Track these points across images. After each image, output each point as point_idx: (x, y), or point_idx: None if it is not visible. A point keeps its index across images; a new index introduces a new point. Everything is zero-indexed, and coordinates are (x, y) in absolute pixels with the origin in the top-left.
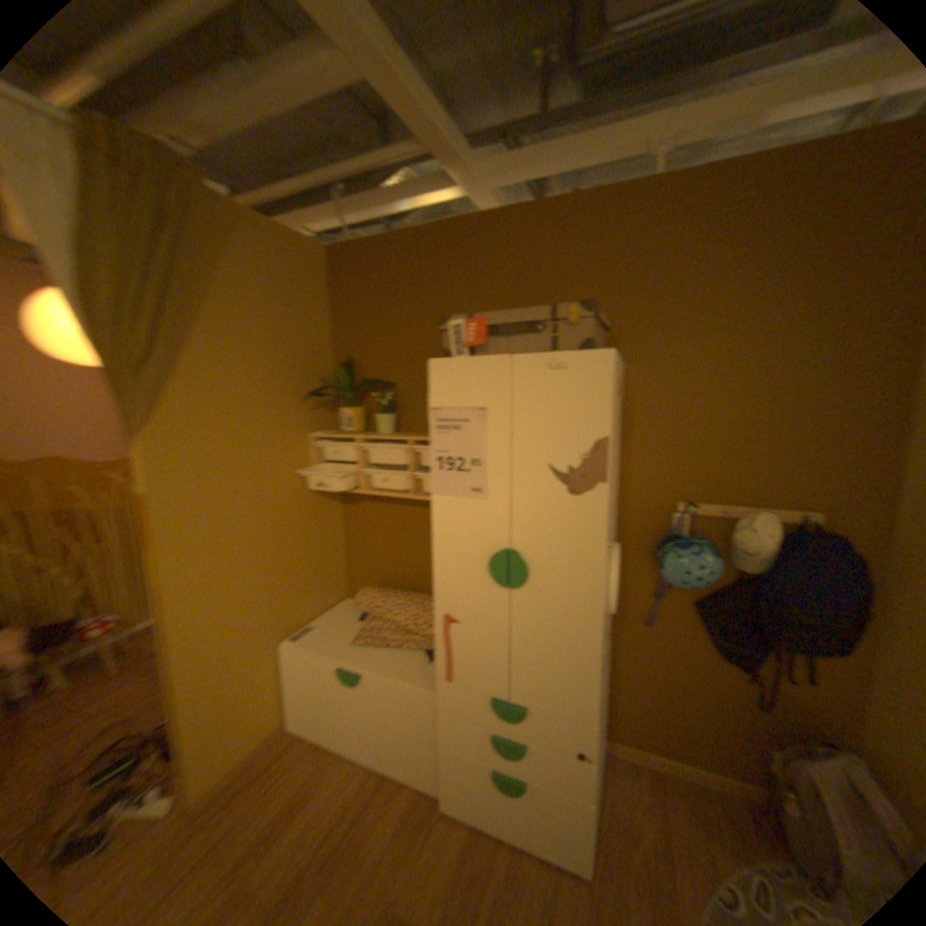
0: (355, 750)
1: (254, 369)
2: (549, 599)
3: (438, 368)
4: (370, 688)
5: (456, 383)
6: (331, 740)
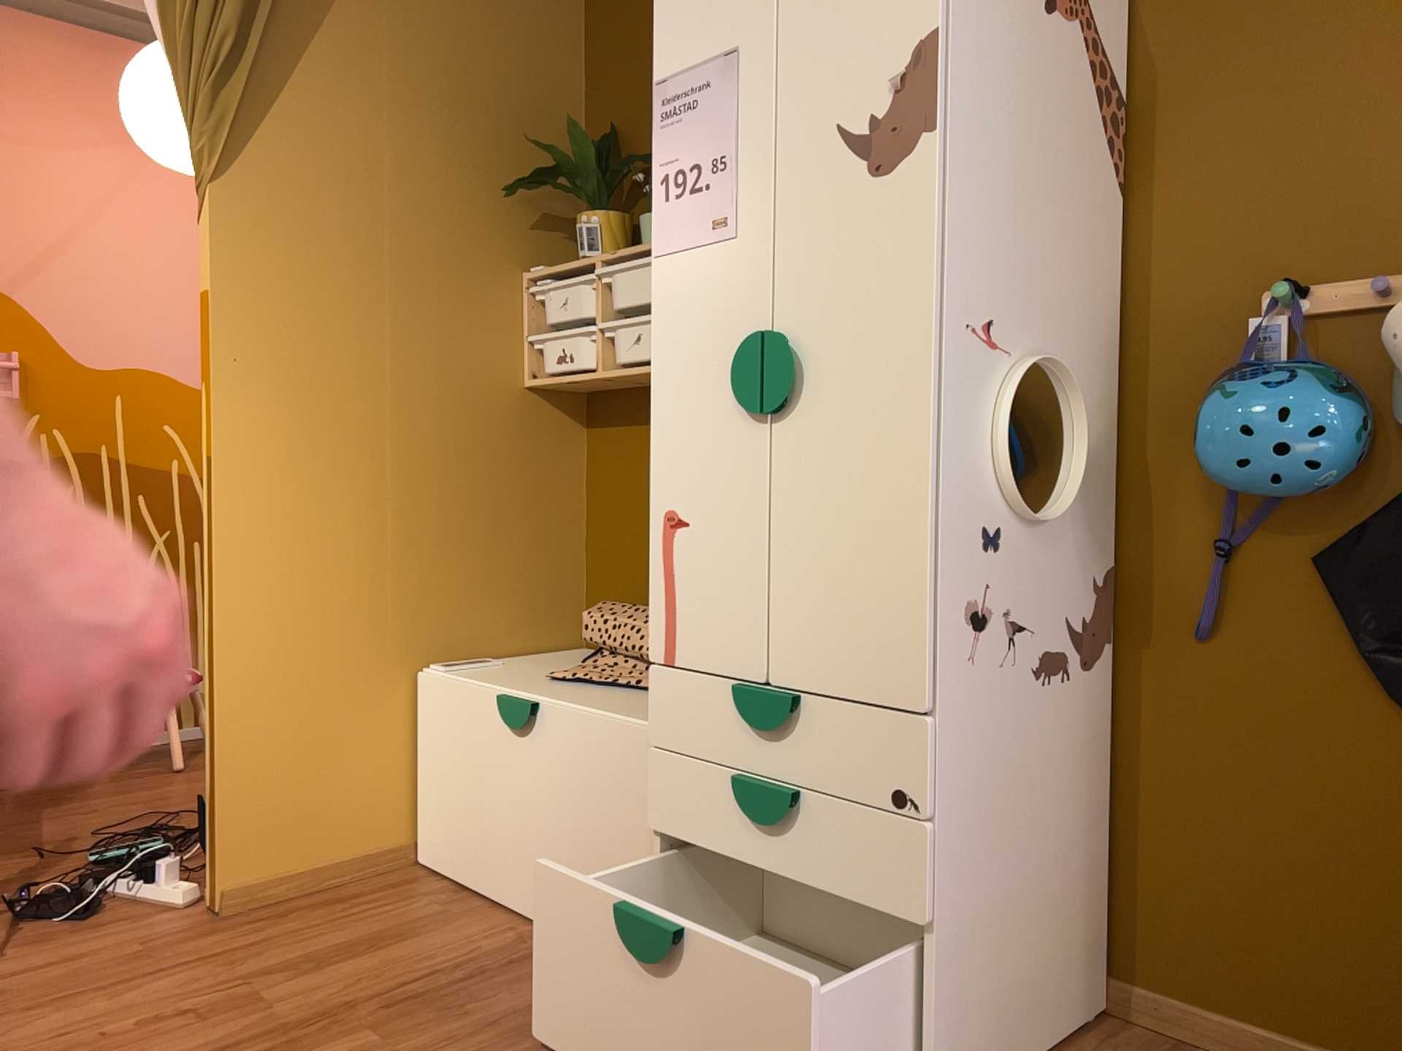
0: (523, 883)
1: (427, 125)
2: (841, 421)
3: (671, 2)
4: (552, 729)
5: (696, 18)
6: (487, 866)
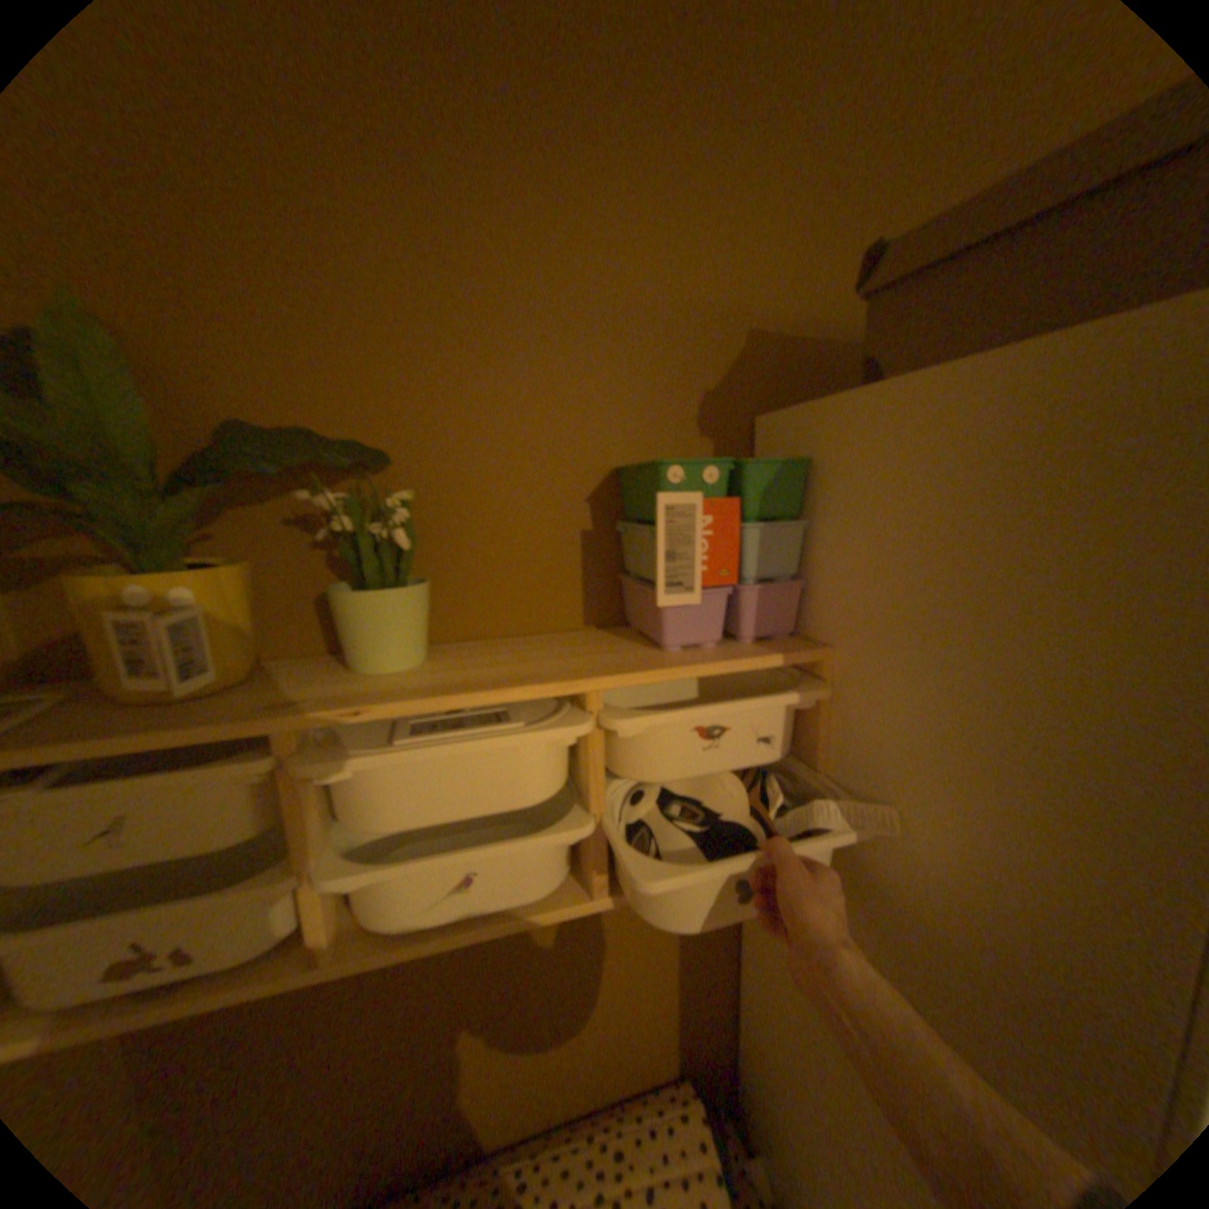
0: None
1: None
2: None
3: None
4: None
5: None
6: None
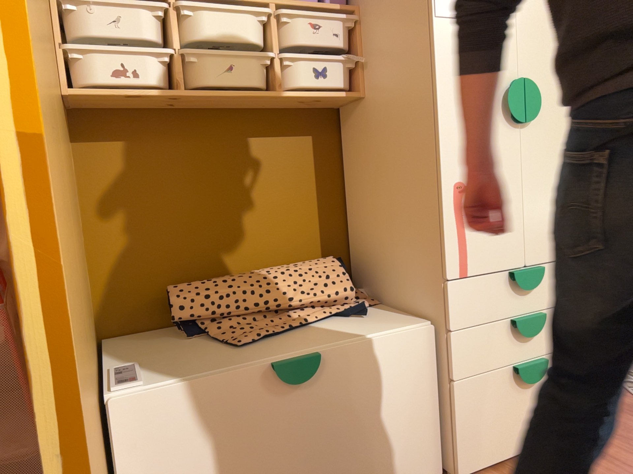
0: None
1: None
2: (553, 129)
3: None
4: (337, 366)
5: None
6: None
